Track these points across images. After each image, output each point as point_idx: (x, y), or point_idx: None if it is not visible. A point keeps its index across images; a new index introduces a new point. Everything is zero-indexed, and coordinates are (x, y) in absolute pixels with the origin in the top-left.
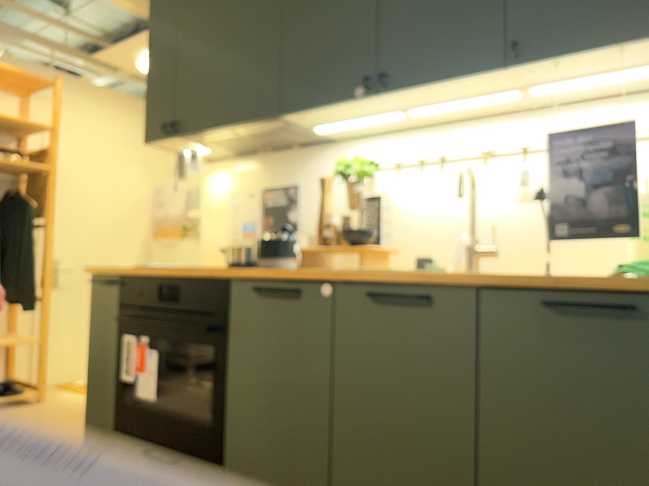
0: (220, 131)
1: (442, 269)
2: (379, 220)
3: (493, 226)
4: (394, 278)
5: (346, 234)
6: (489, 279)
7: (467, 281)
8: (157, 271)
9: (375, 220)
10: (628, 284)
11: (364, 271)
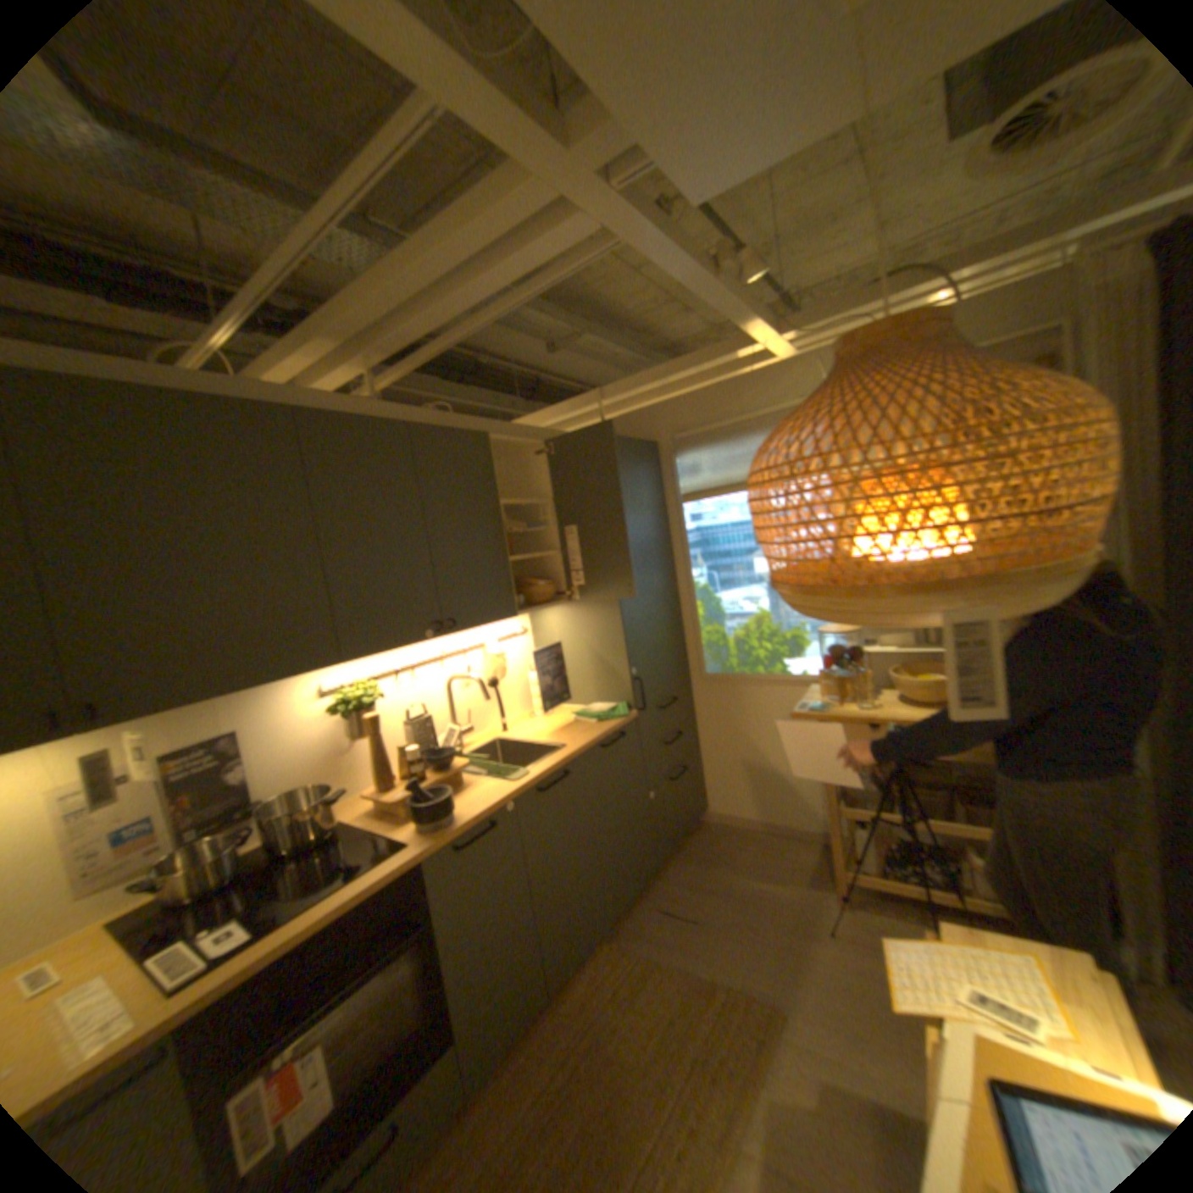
0: (213, 699)
1: (466, 757)
2: (429, 739)
3: (470, 712)
4: (544, 773)
5: (429, 763)
6: (587, 748)
7: (579, 753)
8: (277, 946)
9: (431, 740)
10: (615, 726)
11: (523, 779)
